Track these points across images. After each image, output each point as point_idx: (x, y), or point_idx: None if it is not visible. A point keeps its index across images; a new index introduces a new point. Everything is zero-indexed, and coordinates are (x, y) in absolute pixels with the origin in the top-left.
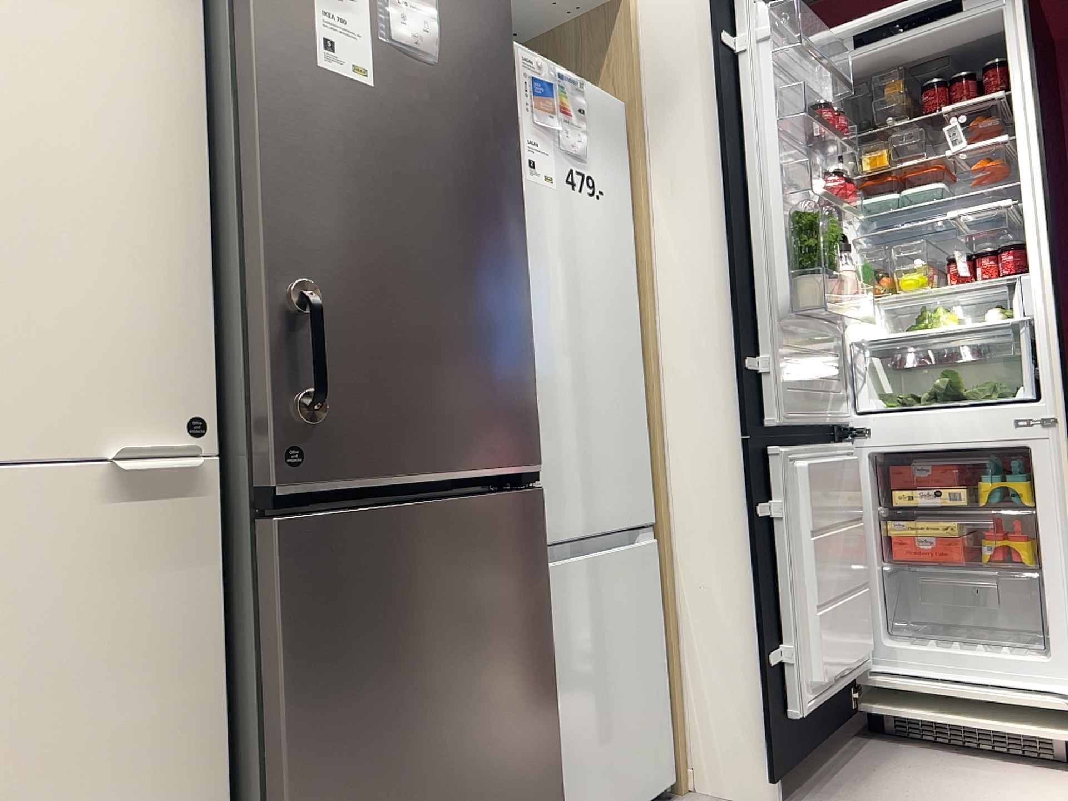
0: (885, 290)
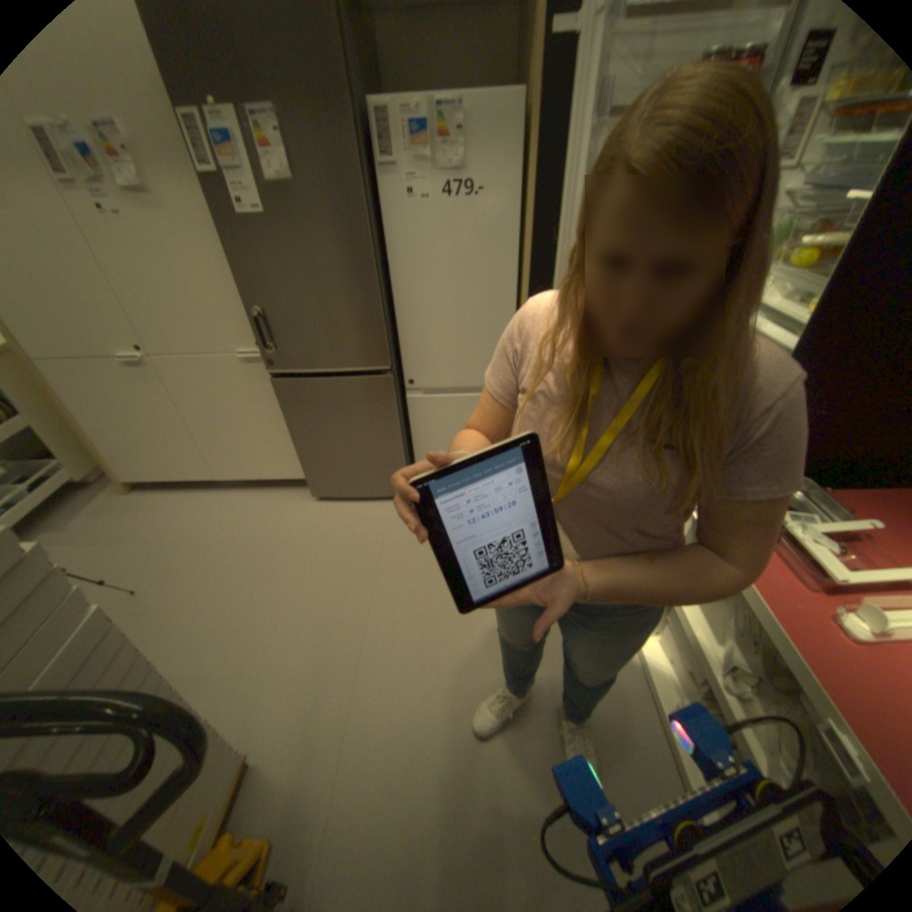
0: (781, 256)
